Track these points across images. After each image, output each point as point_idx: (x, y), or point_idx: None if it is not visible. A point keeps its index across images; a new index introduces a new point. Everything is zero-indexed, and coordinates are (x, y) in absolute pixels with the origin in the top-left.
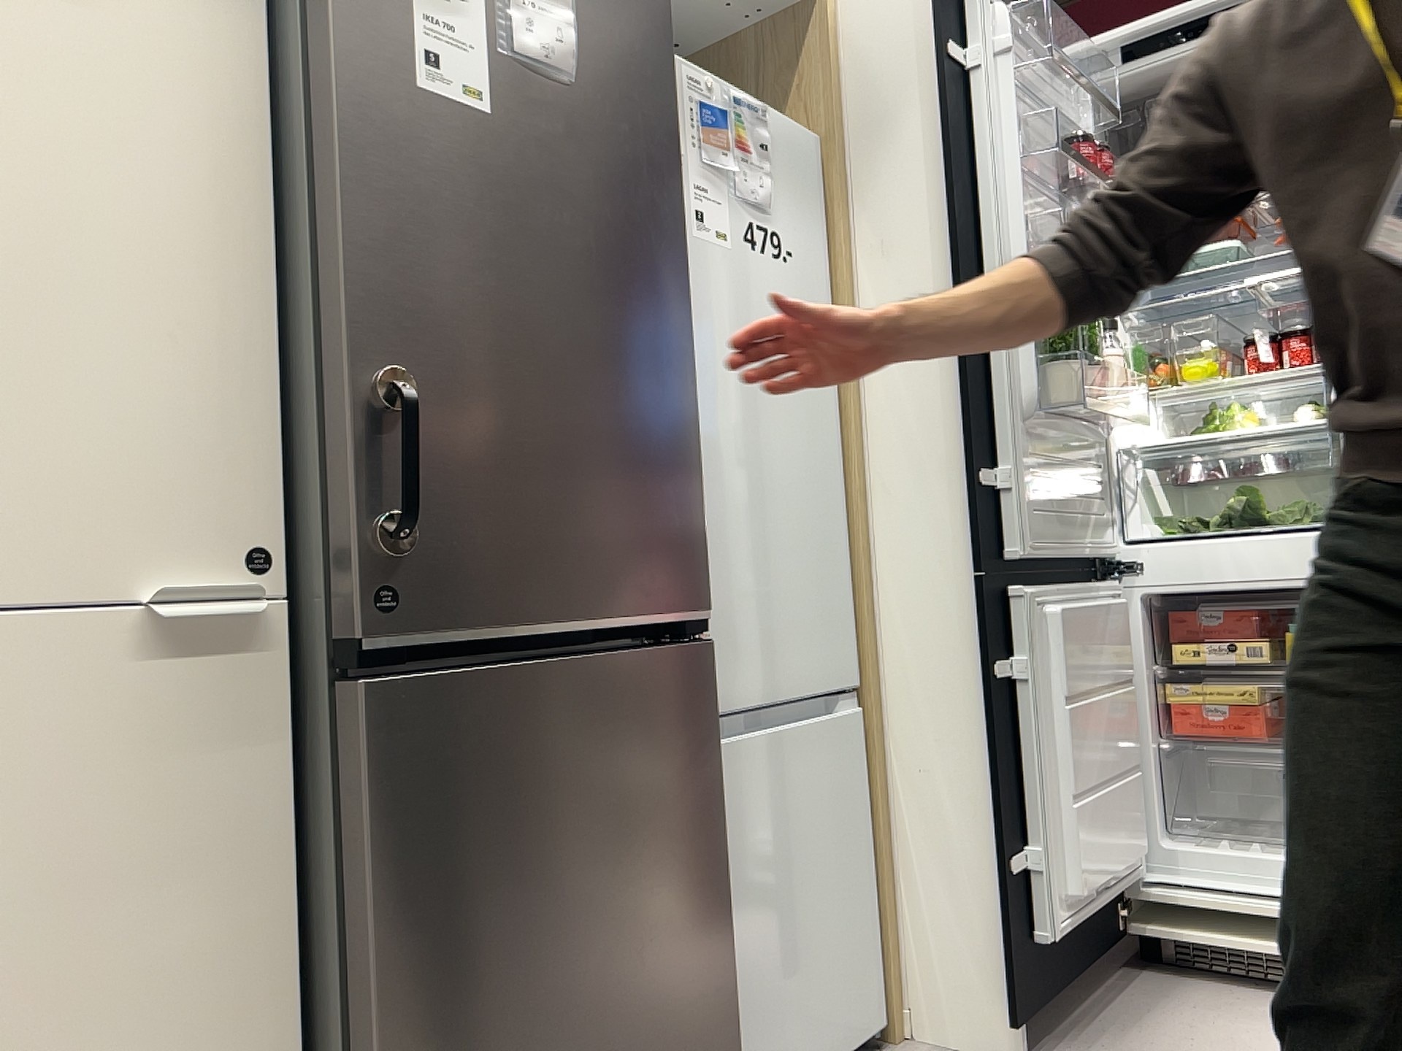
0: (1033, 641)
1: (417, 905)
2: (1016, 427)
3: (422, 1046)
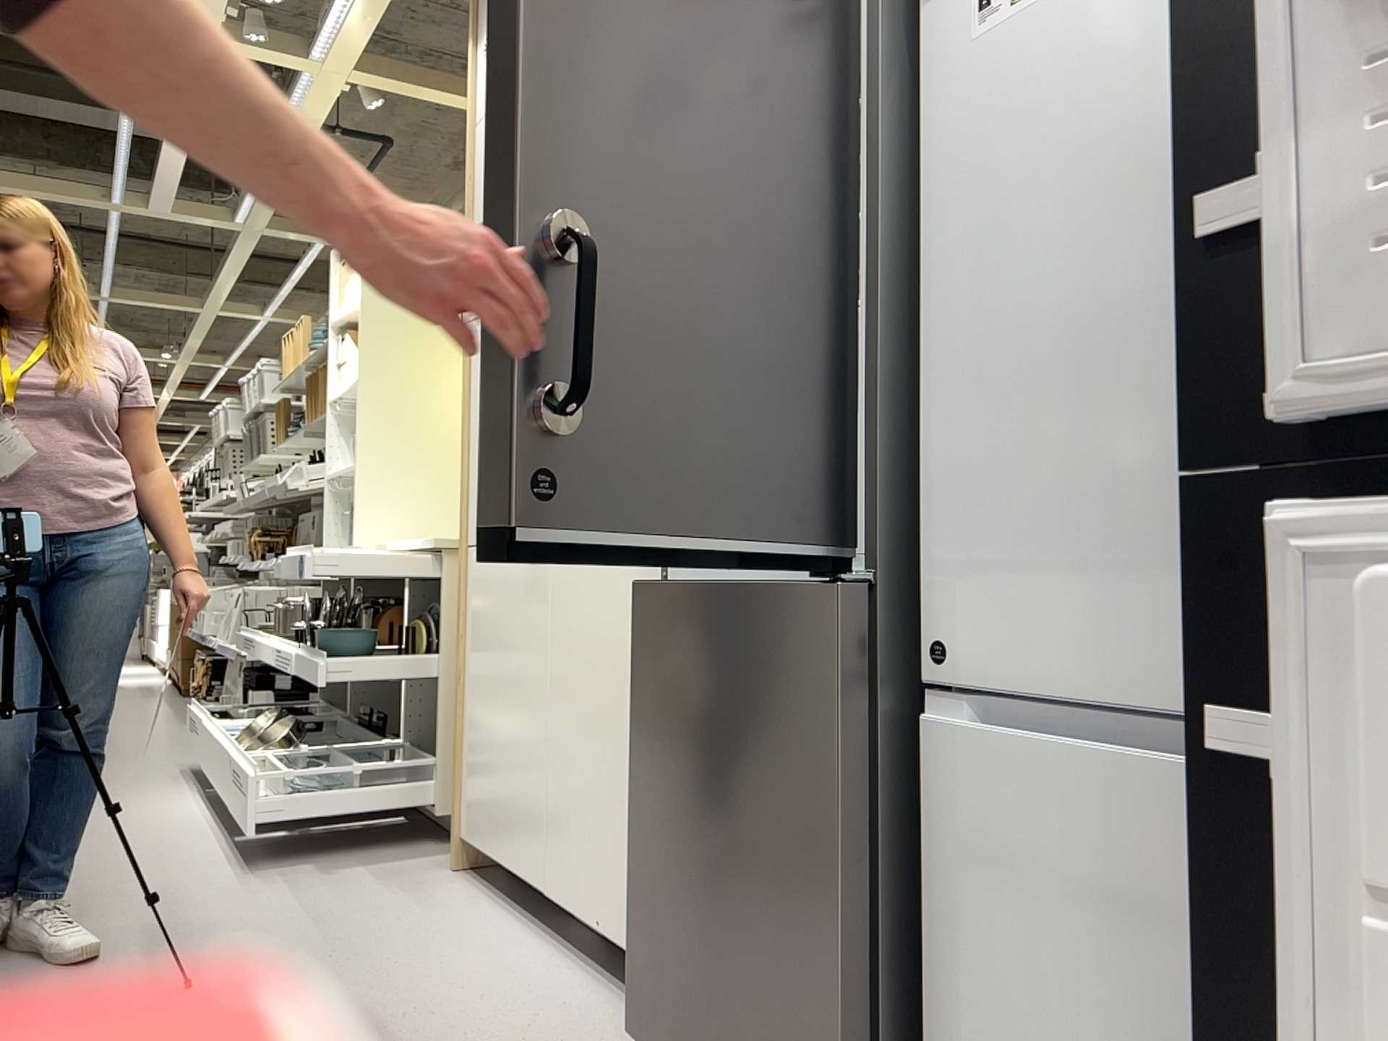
0: (1335, 699)
1: (645, 729)
2: (1314, 17)
3: (644, 816)
